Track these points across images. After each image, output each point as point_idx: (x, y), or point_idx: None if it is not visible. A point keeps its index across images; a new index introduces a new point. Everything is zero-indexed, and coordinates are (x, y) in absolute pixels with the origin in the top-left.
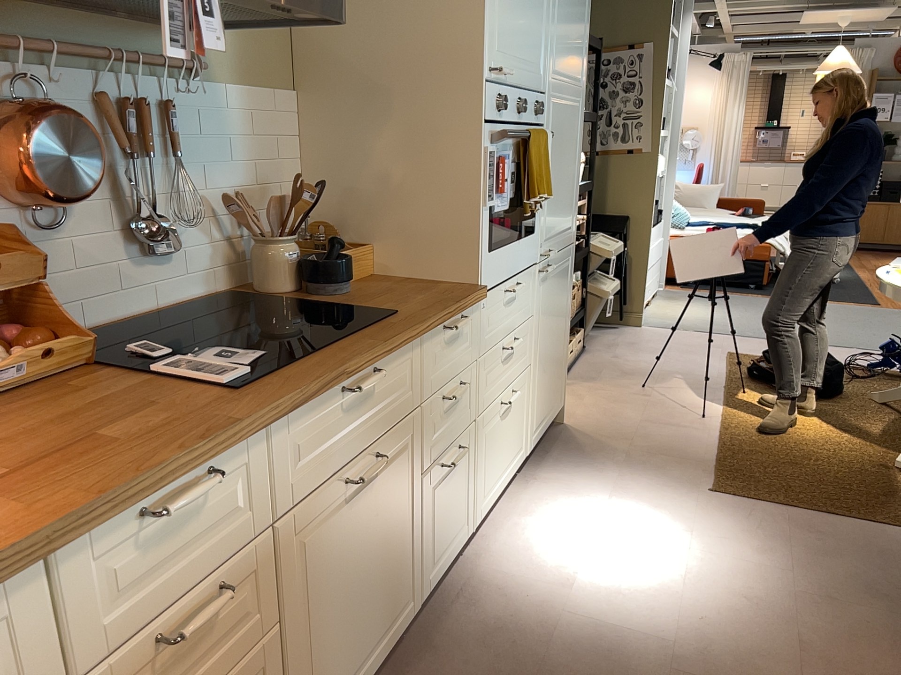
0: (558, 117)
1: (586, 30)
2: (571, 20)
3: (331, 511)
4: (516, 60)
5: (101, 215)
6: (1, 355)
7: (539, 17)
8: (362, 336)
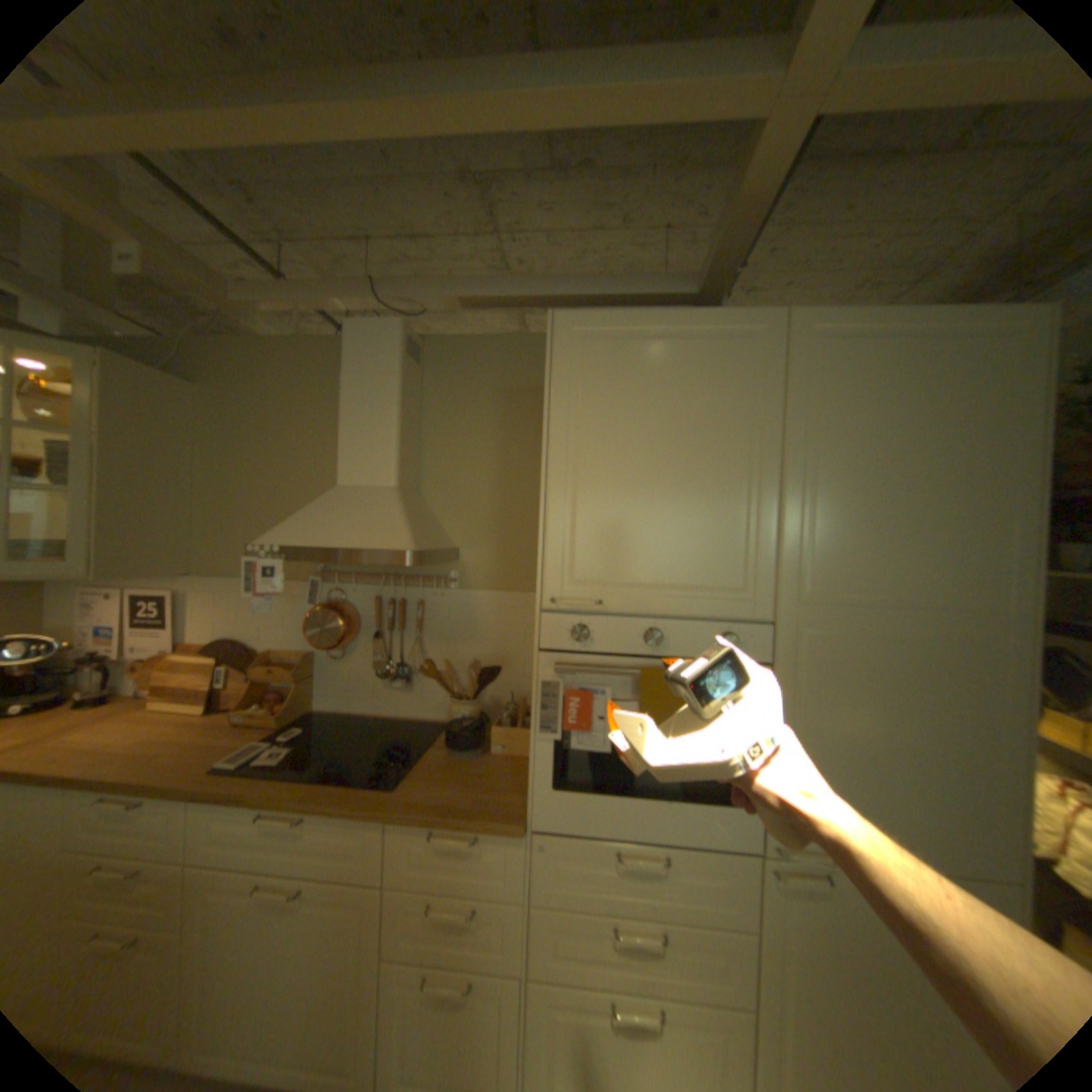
0: (846, 654)
1: (1013, 518)
2: (897, 514)
3: (243, 898)
4: (638, 584)
5: (369, 658)
6: (254, 711)
7: (722, 529)
8: (319, 791)
